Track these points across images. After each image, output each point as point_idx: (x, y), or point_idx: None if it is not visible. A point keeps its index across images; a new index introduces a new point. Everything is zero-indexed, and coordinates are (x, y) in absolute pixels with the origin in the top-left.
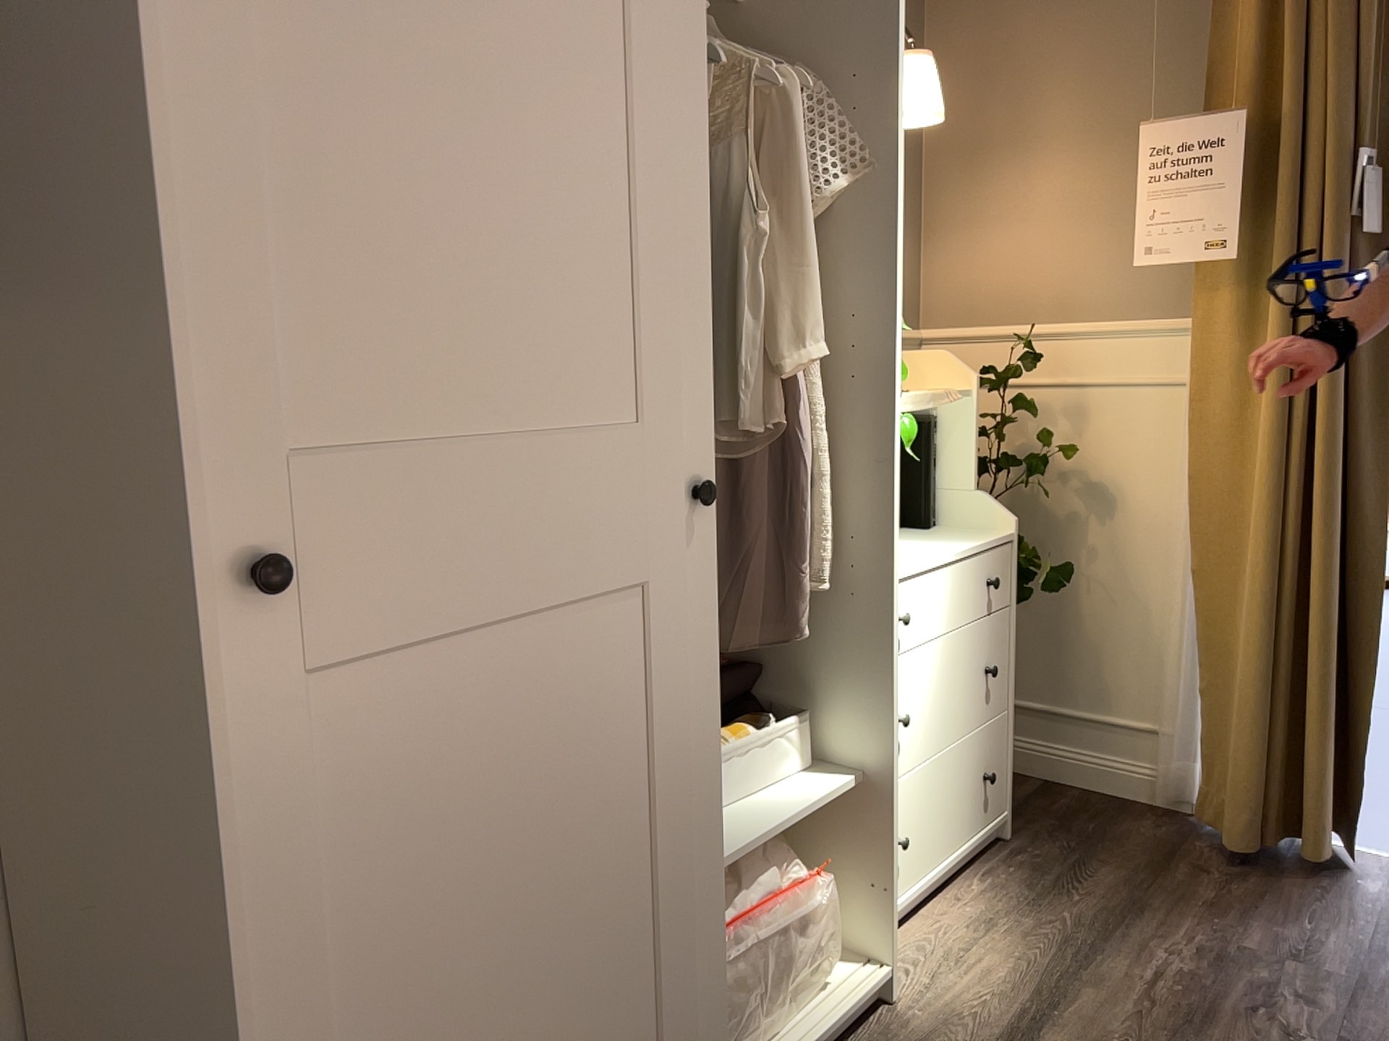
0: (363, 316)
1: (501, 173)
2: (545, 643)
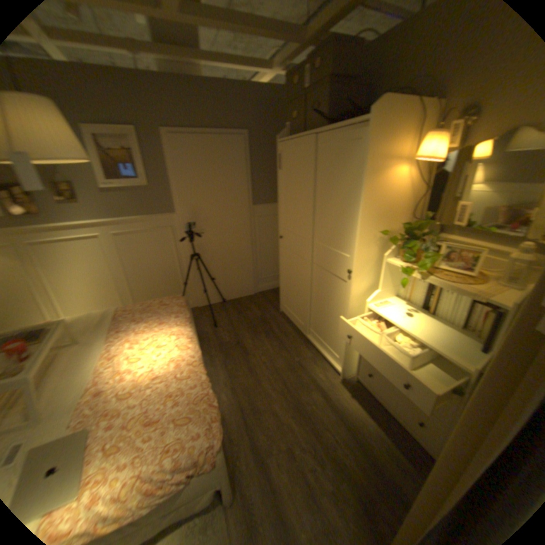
0: (286, 220)
1: (295, 206)
2: (296, 259)
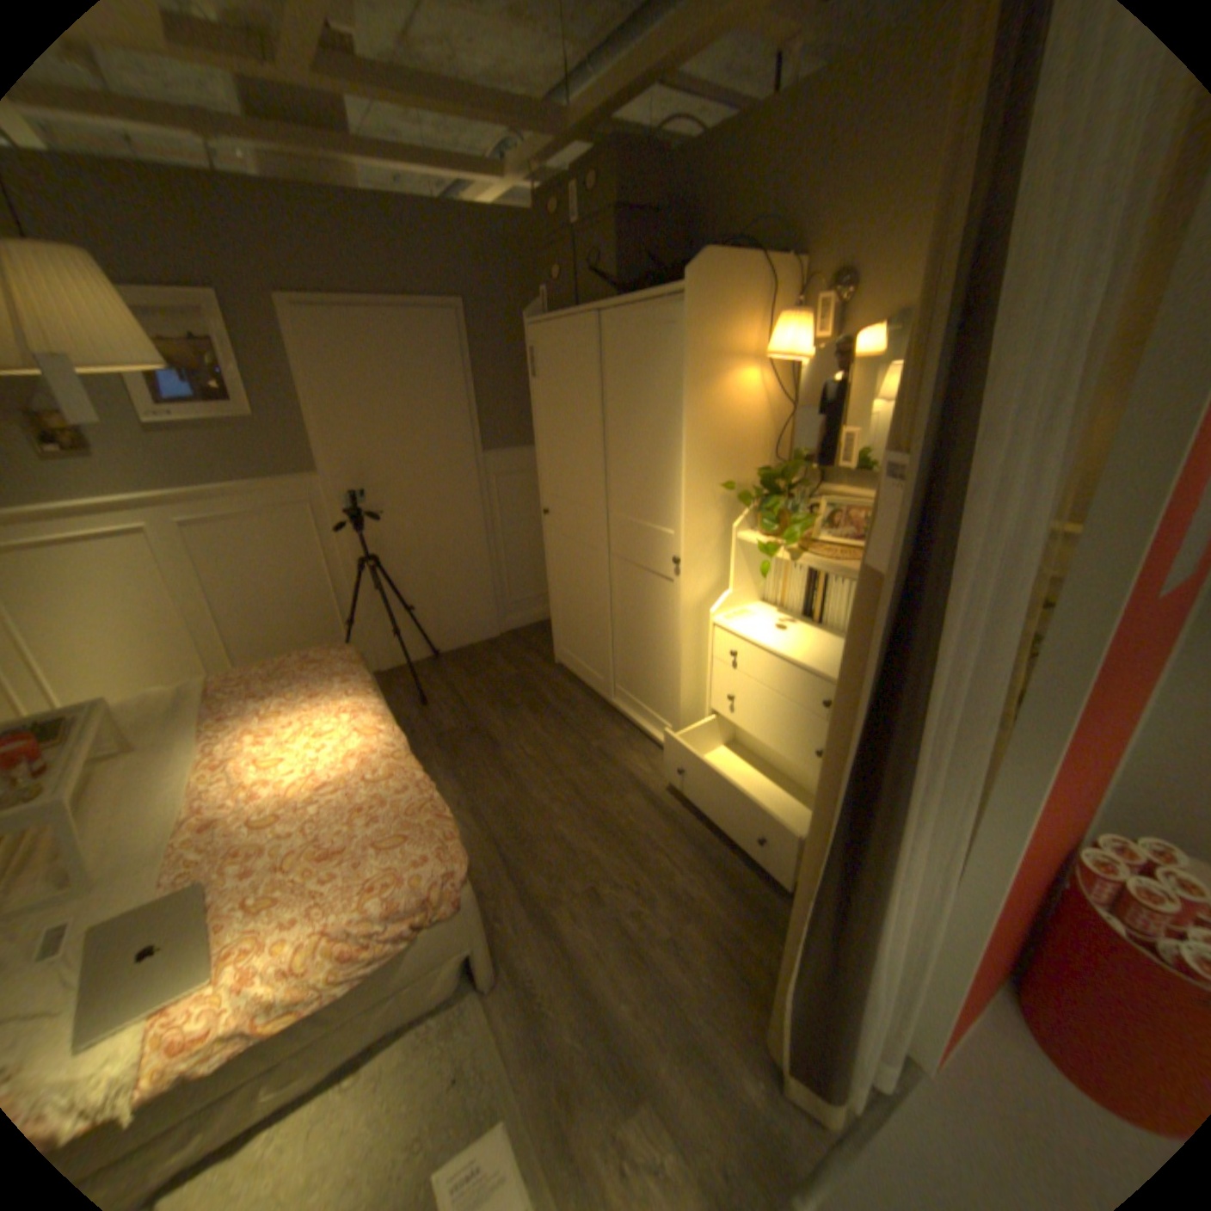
0: (555, 477)
1: (570, 449)
2: (580, 552)
